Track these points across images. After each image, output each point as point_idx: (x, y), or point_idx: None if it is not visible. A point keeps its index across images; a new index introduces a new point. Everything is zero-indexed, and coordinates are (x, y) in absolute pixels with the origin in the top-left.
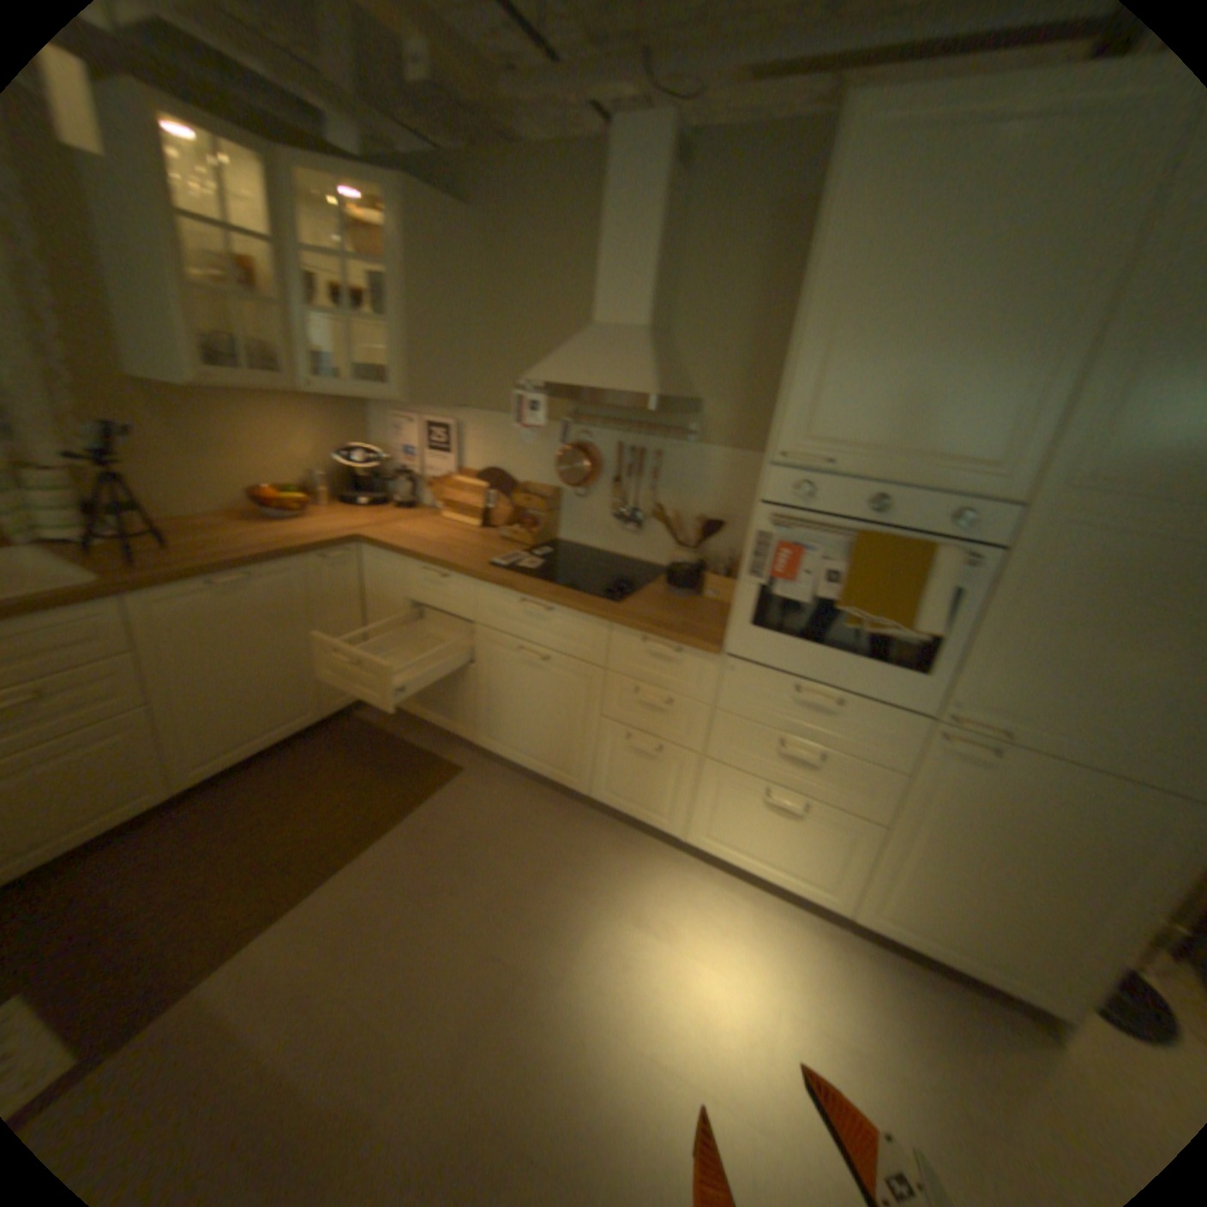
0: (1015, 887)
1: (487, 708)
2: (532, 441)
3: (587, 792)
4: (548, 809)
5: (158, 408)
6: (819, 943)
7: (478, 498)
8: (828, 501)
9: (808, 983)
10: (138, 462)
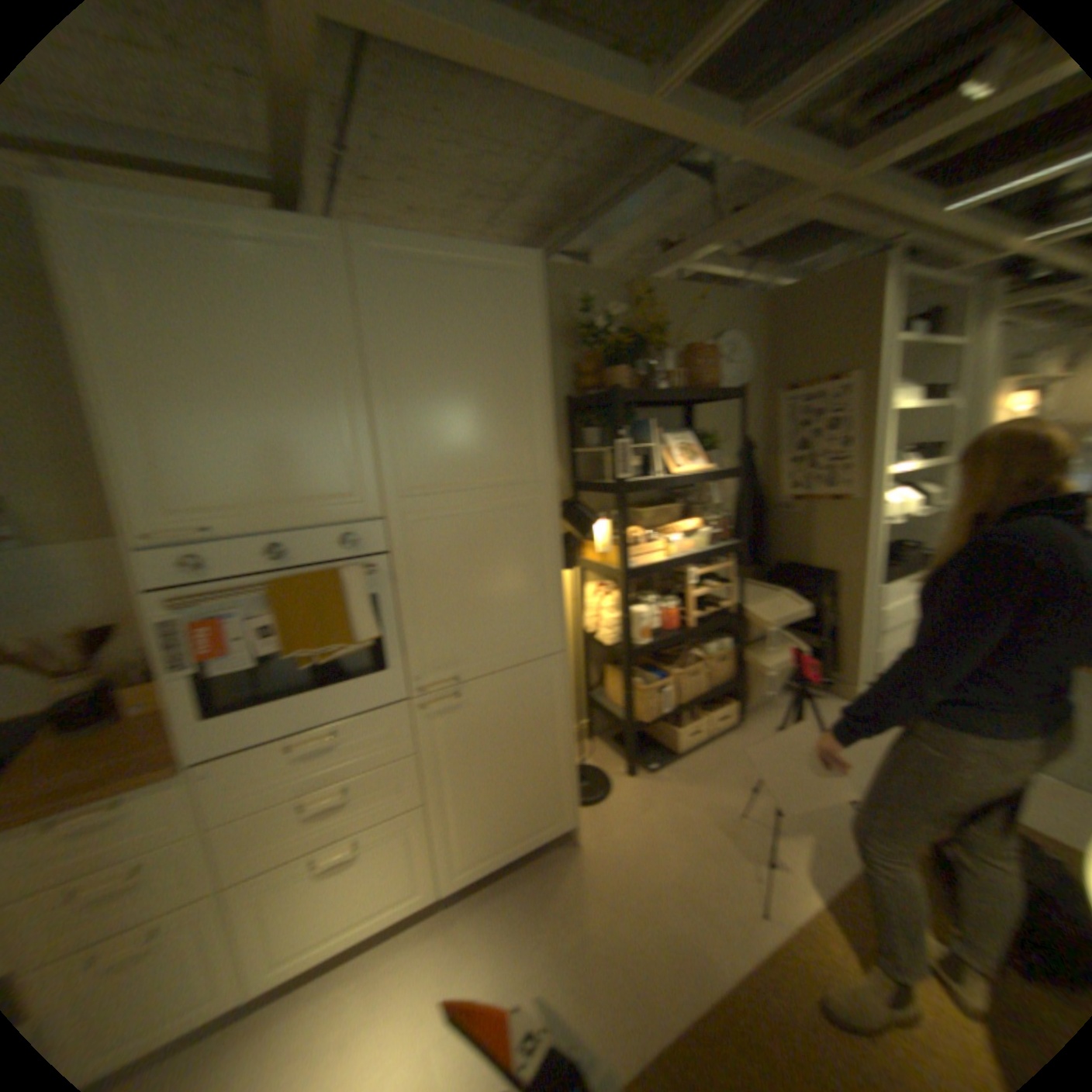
0: (508, 774)
1: None
2: None
3: None
4: None
5: None
6: (422, 947)
7: None
8: (219, 565)
9: (430, 995)
10: None
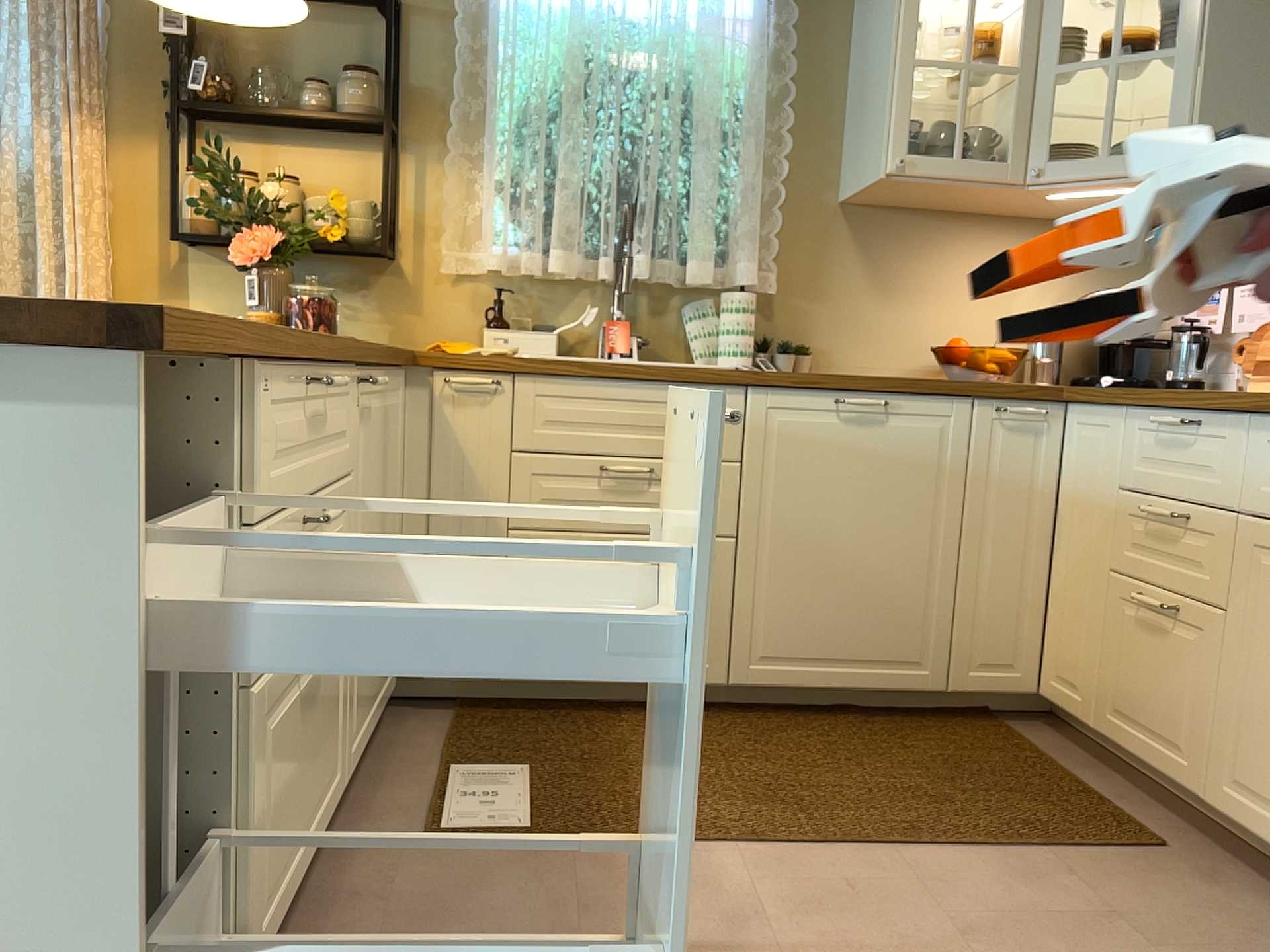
0: None
1: (1250, 712)
2: None
3: None
4: None
5: (872, 237)
6: None
7: None
8: None
9: None
10: (836, 299)
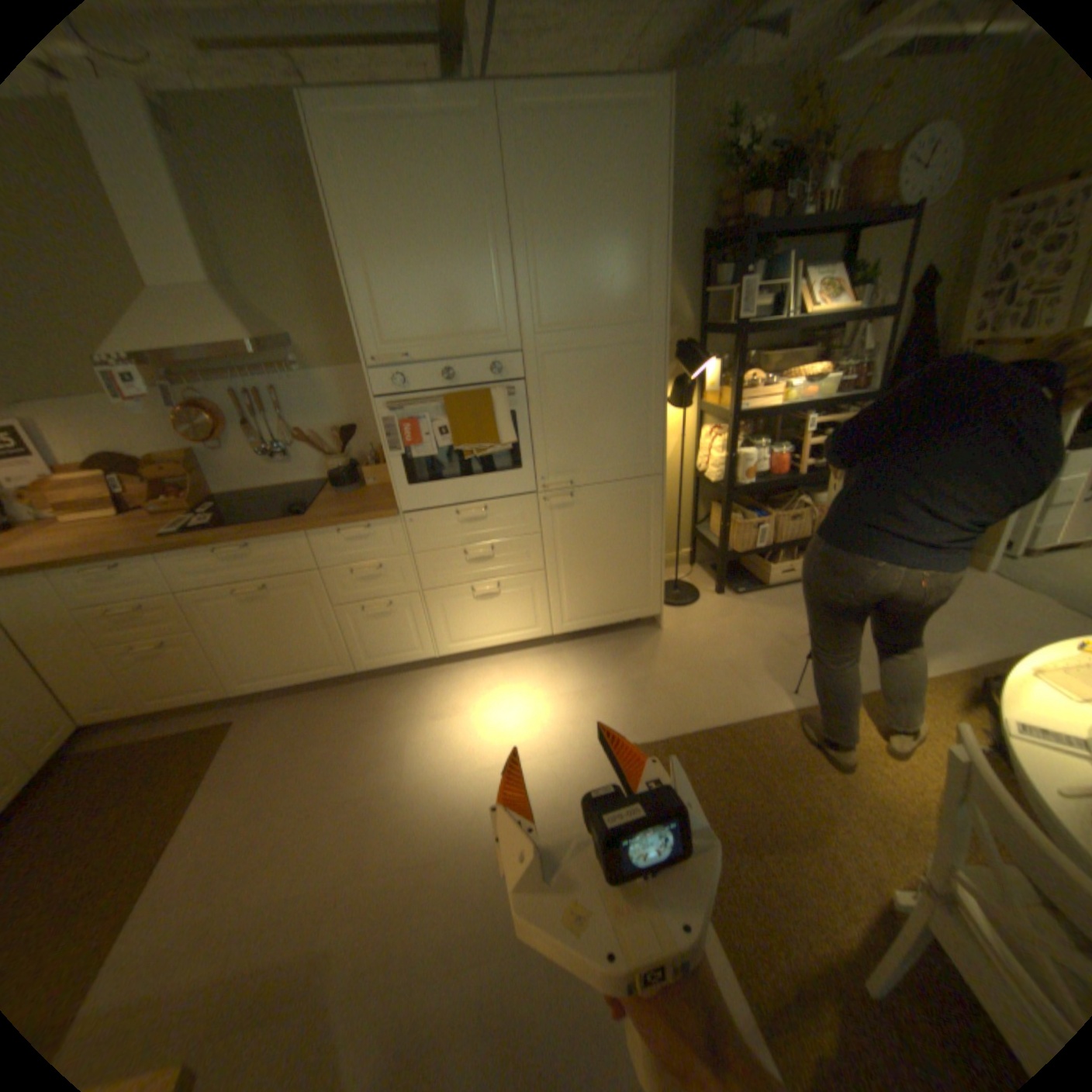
0: (609, 563)
1: (228, 658)
2: (136, 414)
3: (353, 669)
4: (329, 701)
5: None
6: (542, 659)
7: (101, 487)
8: (418, 383)
9: (544, 680)
10: None
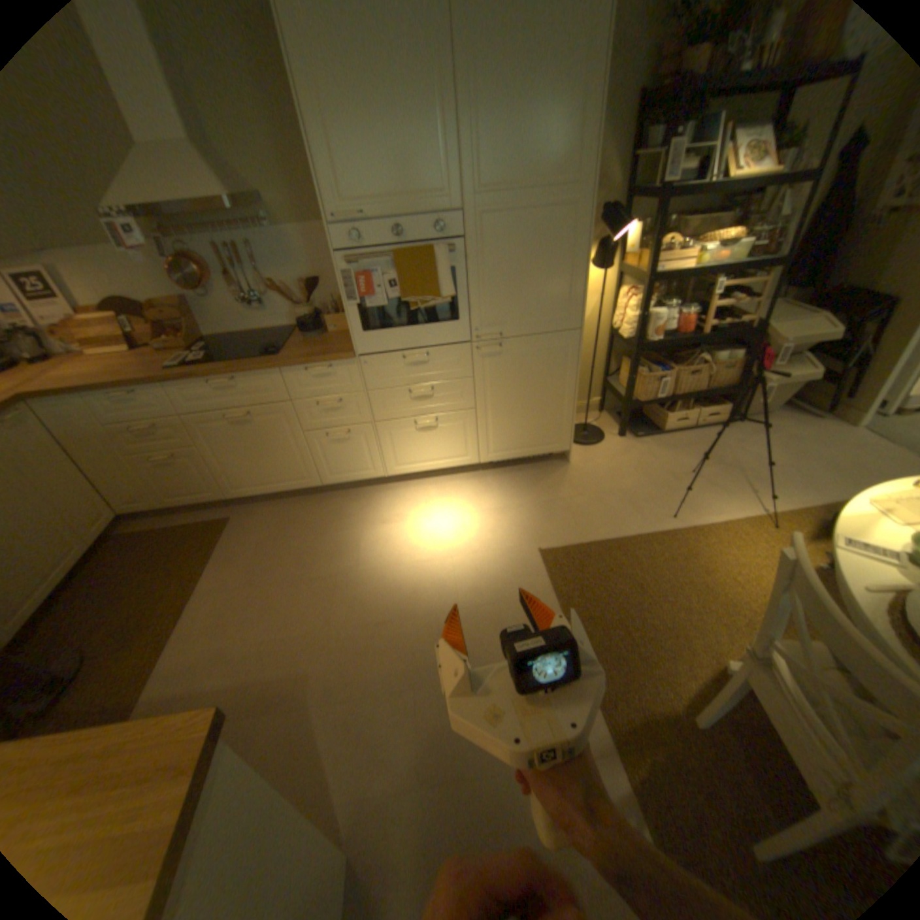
0: (529, 405)
1: (223, 469)
2: (134, 263)
3: (320, 483)
4: (302, 506)
5: None
6: (469, 482)
7: (113, 327)
8: (370, 239)
9: (470, 498)
10: None
